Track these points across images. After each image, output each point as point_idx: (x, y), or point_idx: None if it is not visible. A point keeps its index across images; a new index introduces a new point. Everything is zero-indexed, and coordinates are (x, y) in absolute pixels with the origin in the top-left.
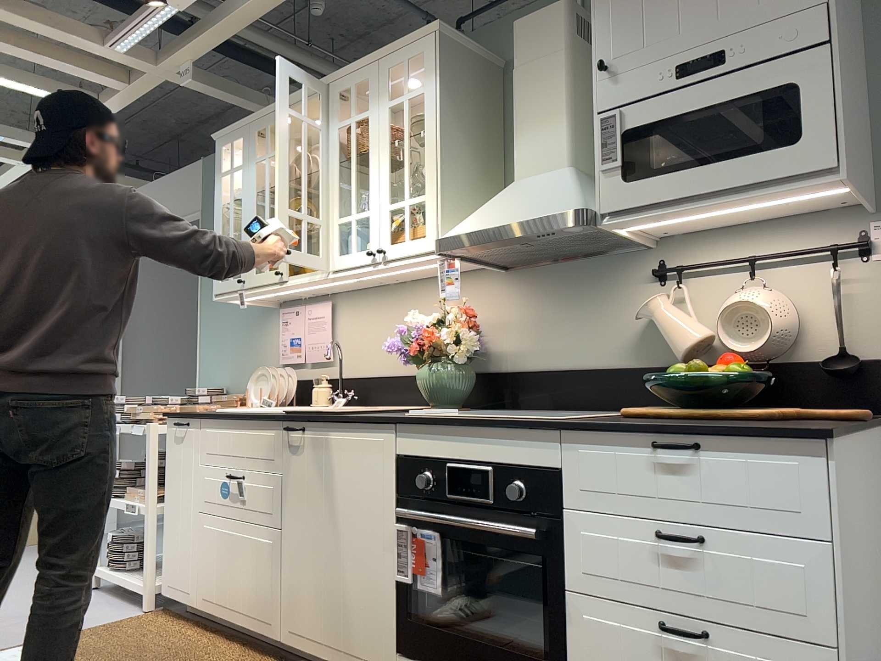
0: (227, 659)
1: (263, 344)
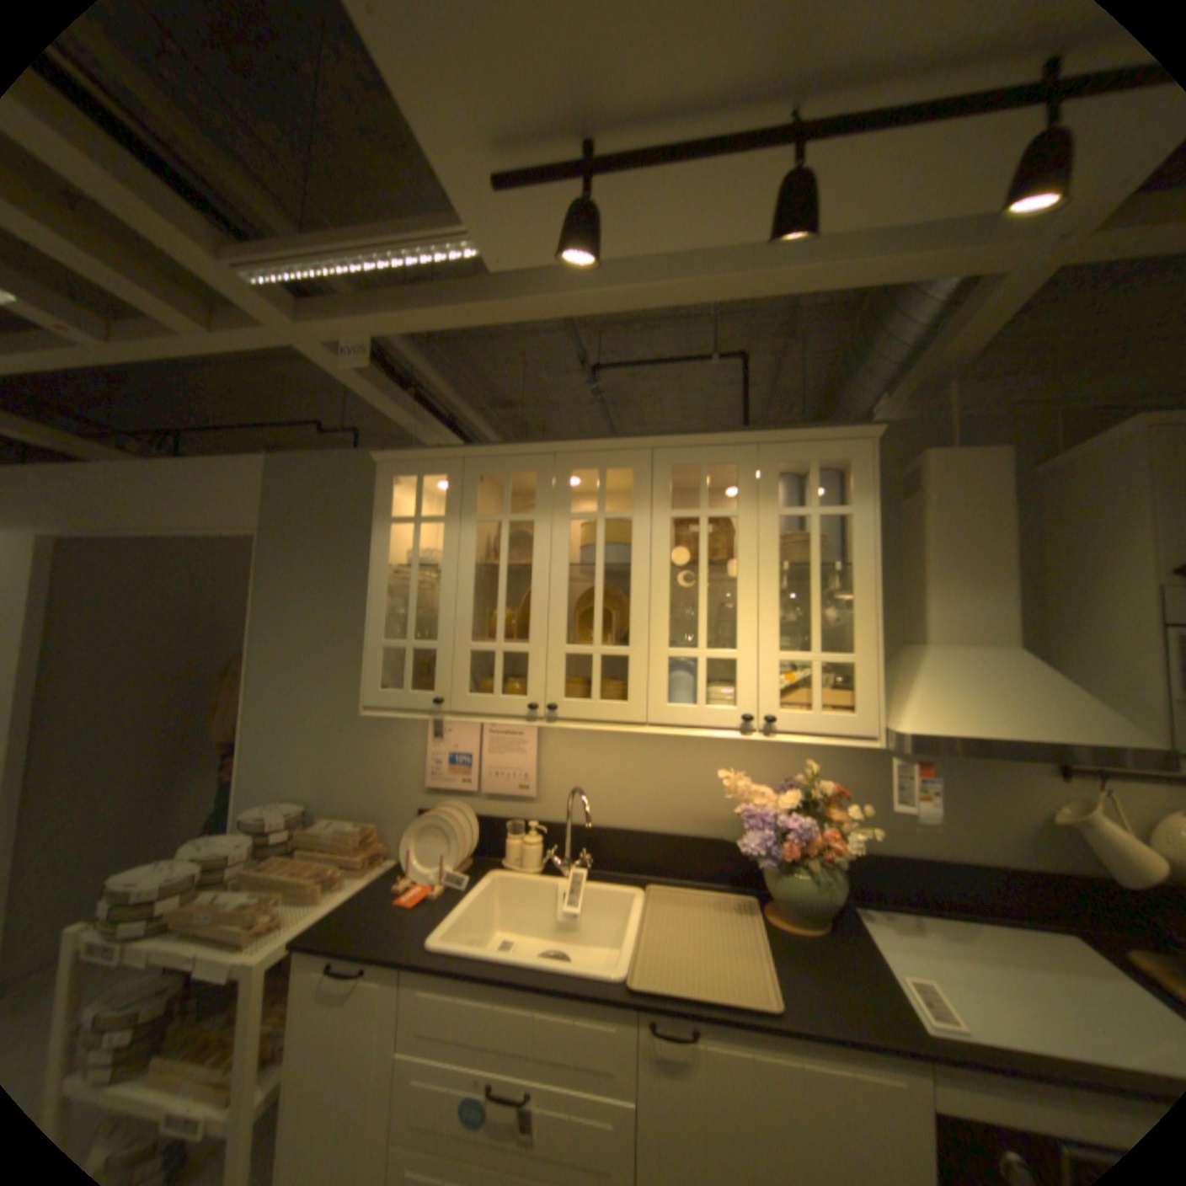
0: None
1: (389, 749)
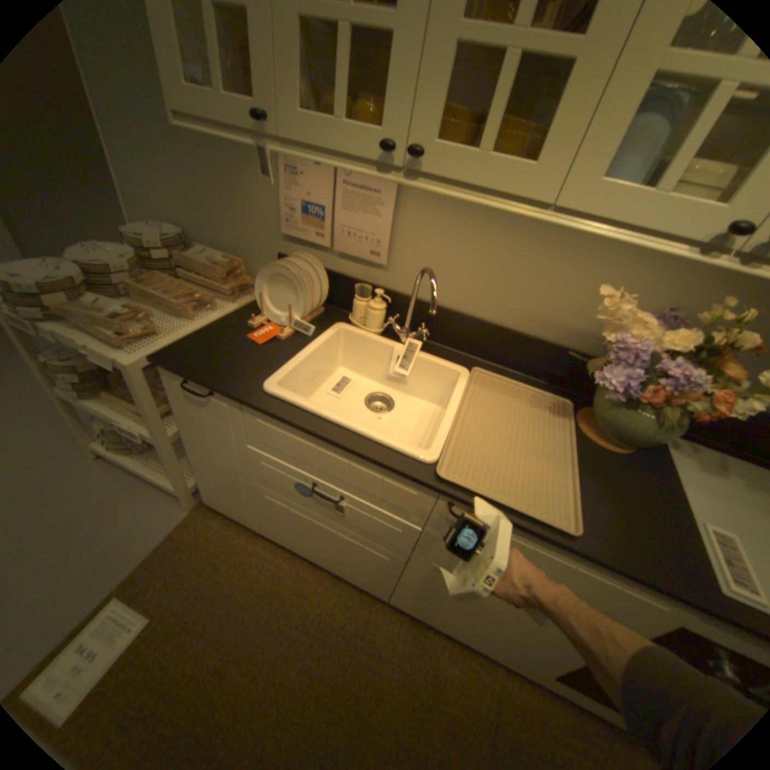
0: (329, 605)
1: (244, 186)
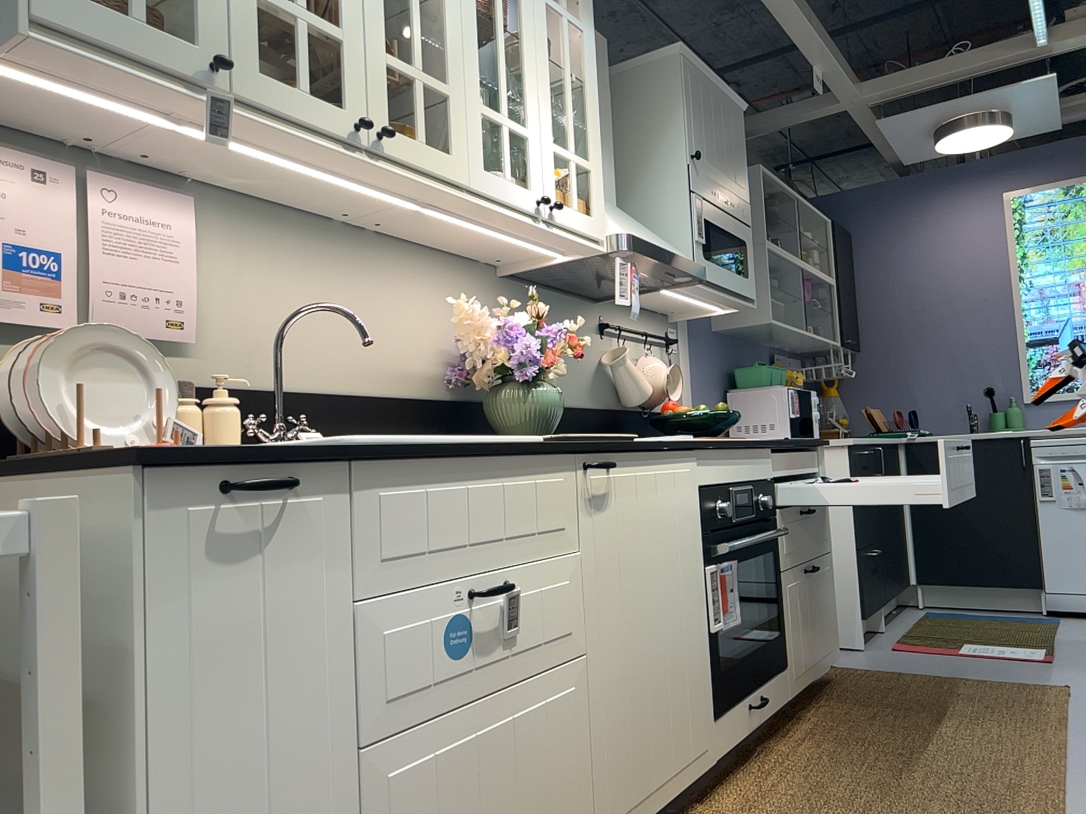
0: None
1: None
